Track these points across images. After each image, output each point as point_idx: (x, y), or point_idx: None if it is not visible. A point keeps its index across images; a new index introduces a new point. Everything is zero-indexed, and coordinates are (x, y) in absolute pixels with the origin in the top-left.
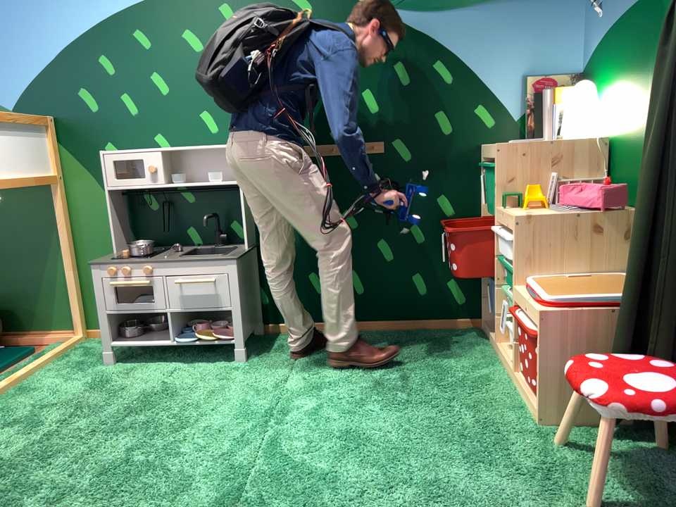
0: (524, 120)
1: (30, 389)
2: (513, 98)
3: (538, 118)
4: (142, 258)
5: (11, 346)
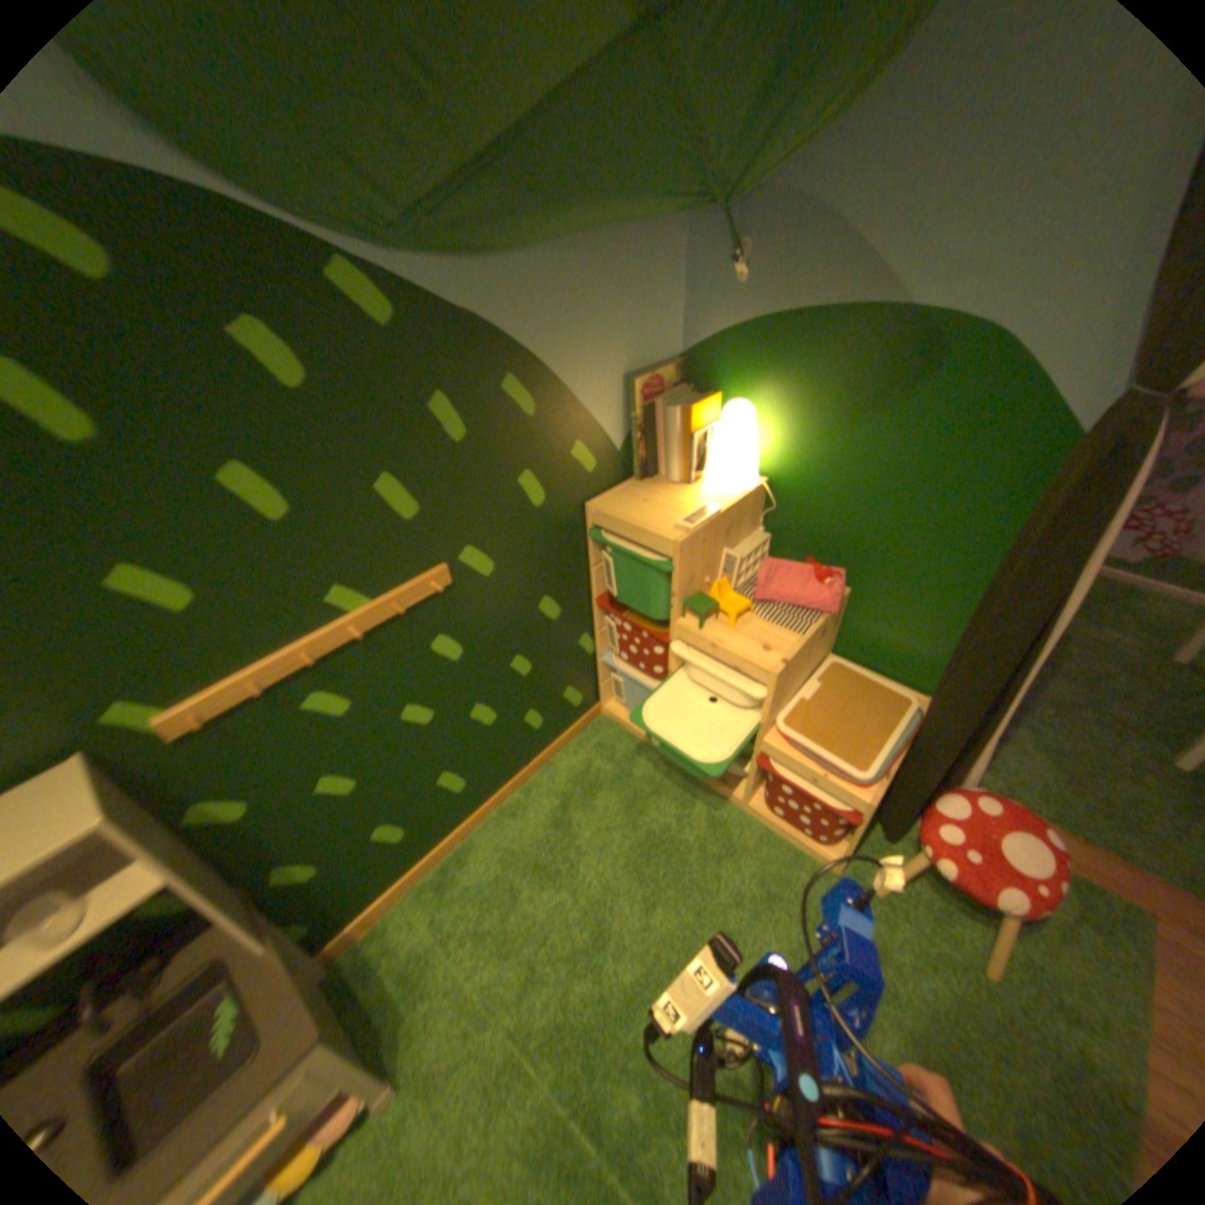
0: (631, 445)
1: None
2: (618, 415)
3: (654, 444)
4: None
5: None
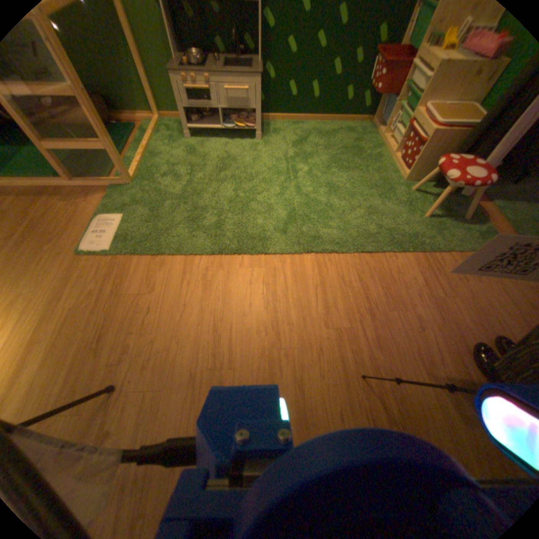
0: None
1: (154, 152)
2: None
3: None
4: (197, 65)
5: (115, 120)
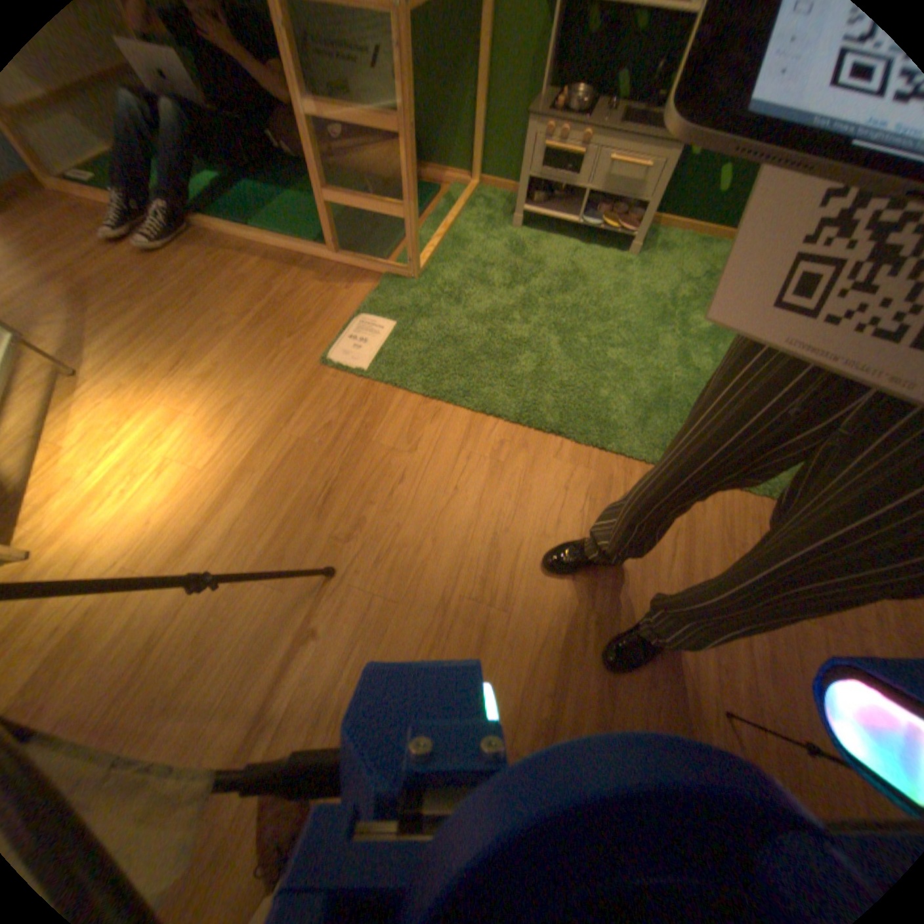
0: None
1: (460, 238)
2: None
3: None
4: (578, 114)
5: None
